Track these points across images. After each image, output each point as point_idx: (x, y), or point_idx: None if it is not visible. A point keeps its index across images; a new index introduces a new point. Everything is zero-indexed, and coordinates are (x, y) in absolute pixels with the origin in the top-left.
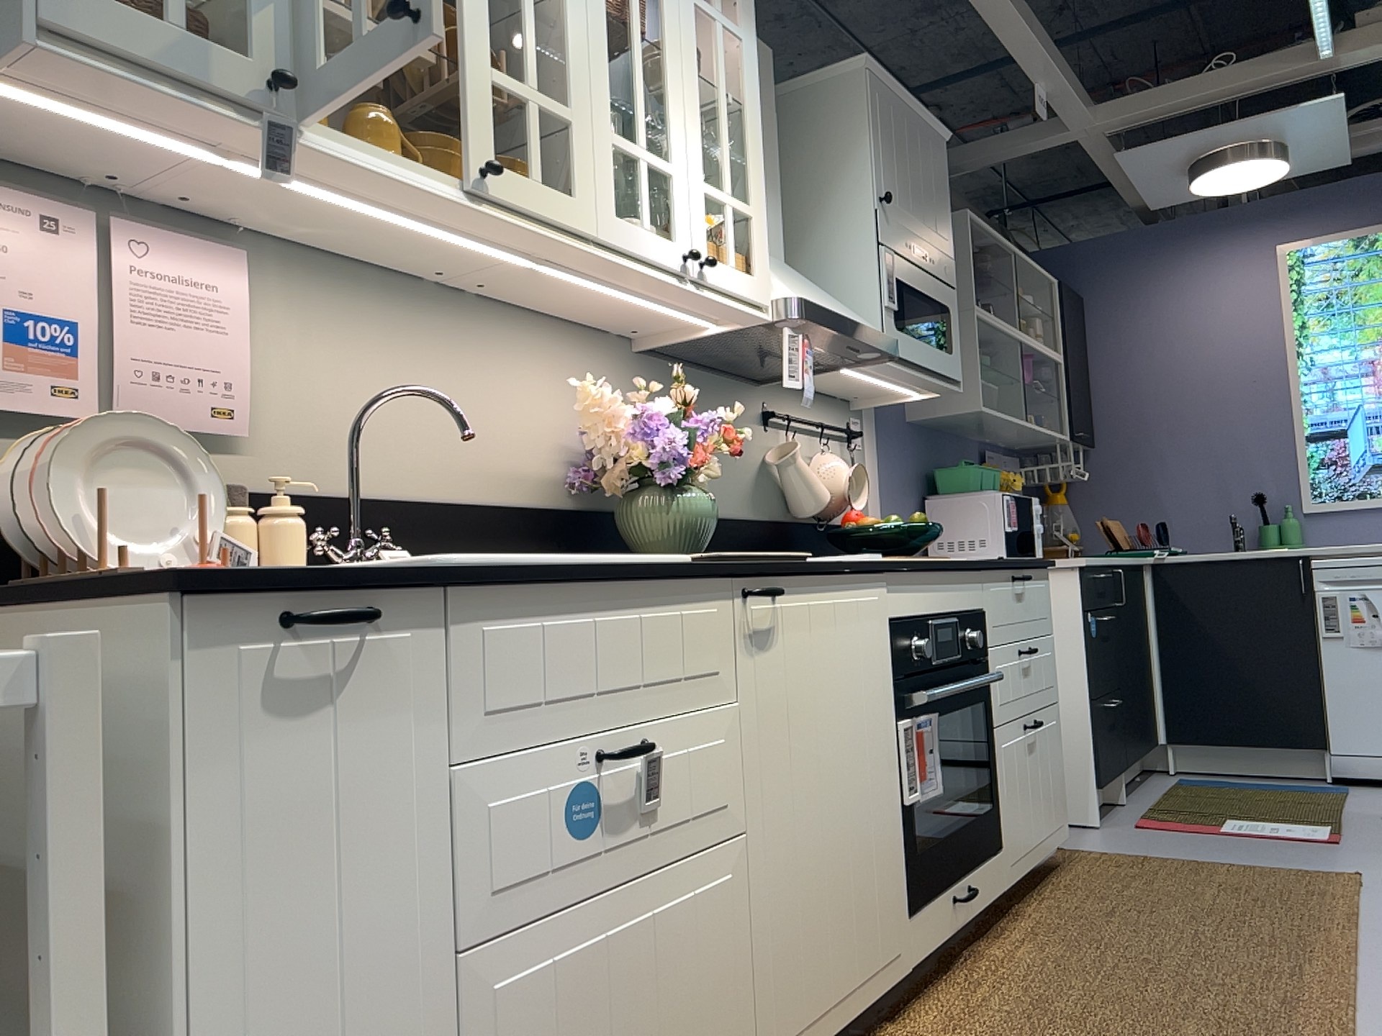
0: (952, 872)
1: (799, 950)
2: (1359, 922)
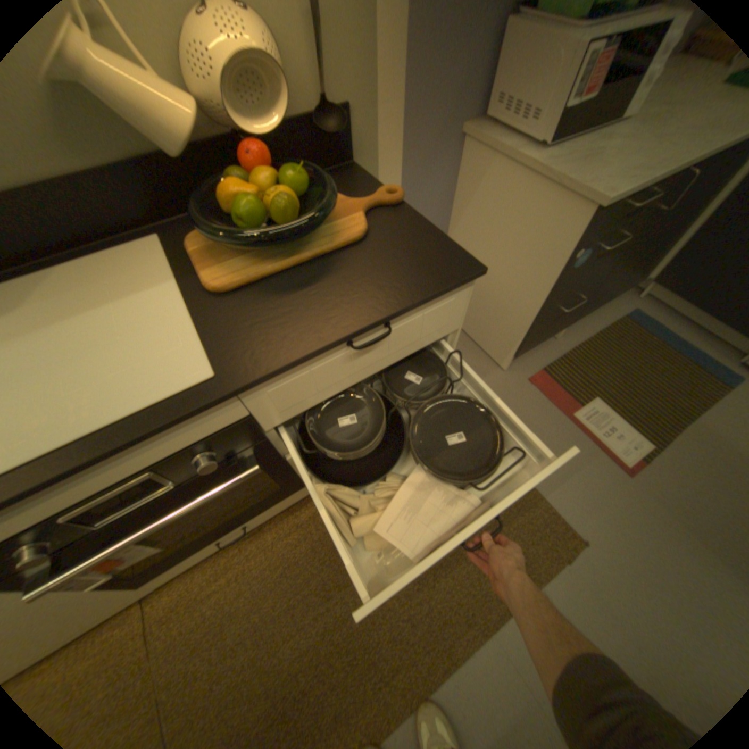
0: (208, 541)
1: None
2: (502, 627)
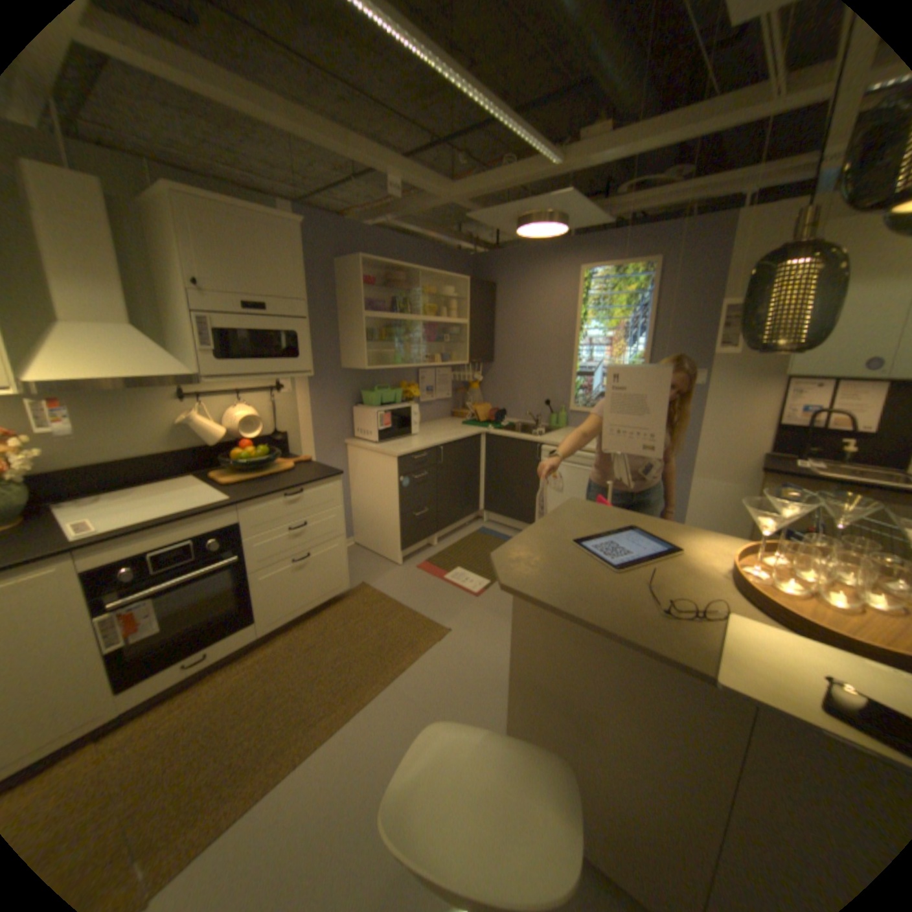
0: (179, 657)
1: None
2: (395, 679)
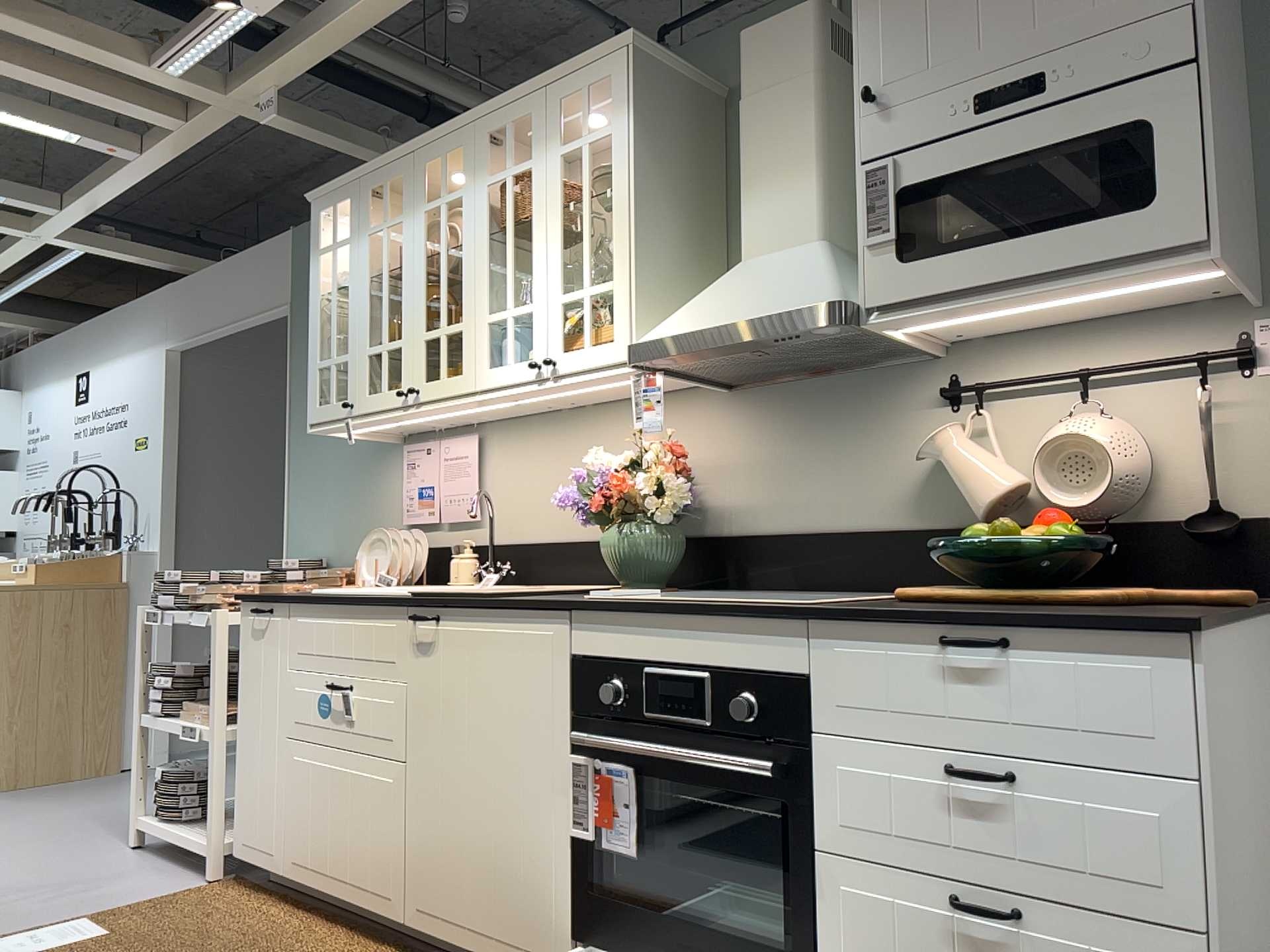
0: None
1: (437, 863)
2: None
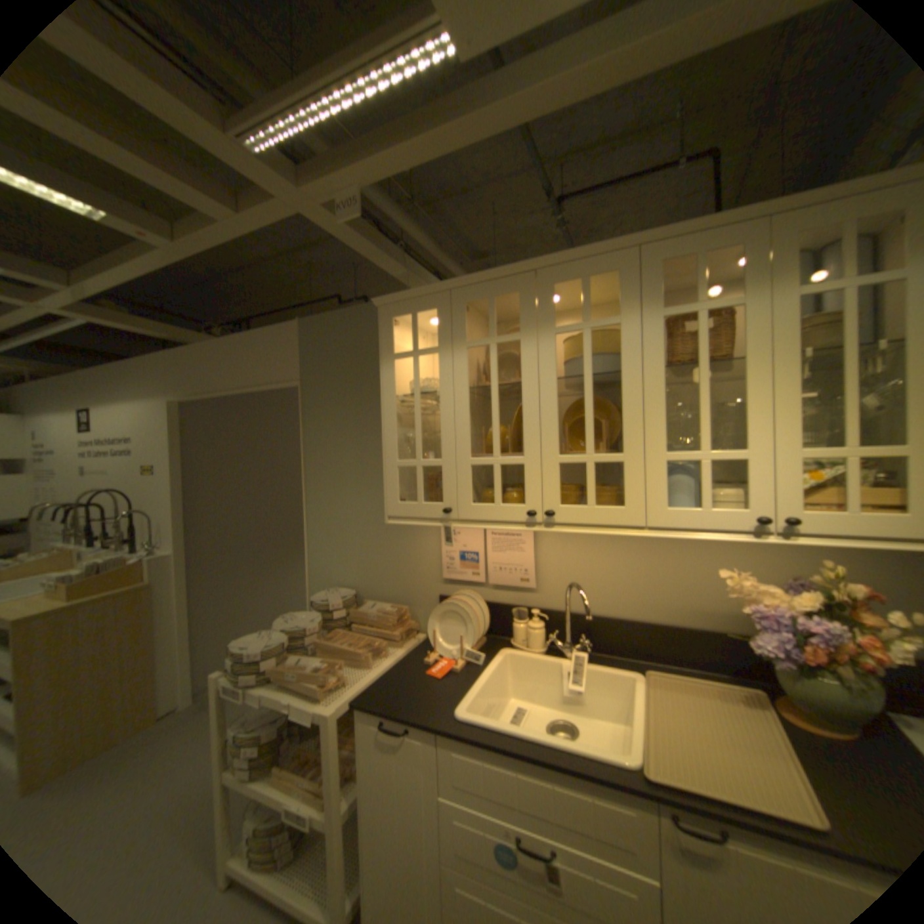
0: None
1: None
2: None
